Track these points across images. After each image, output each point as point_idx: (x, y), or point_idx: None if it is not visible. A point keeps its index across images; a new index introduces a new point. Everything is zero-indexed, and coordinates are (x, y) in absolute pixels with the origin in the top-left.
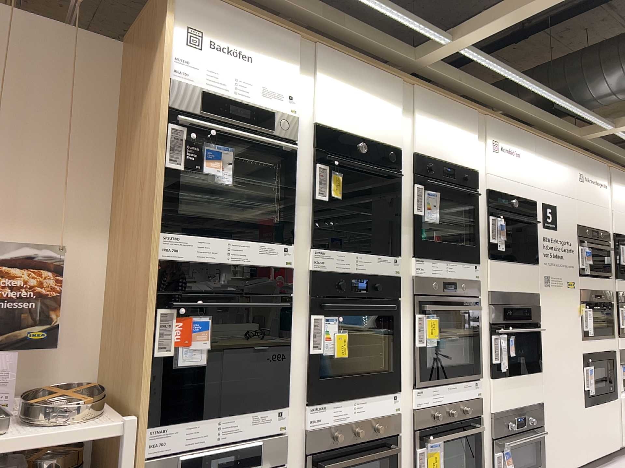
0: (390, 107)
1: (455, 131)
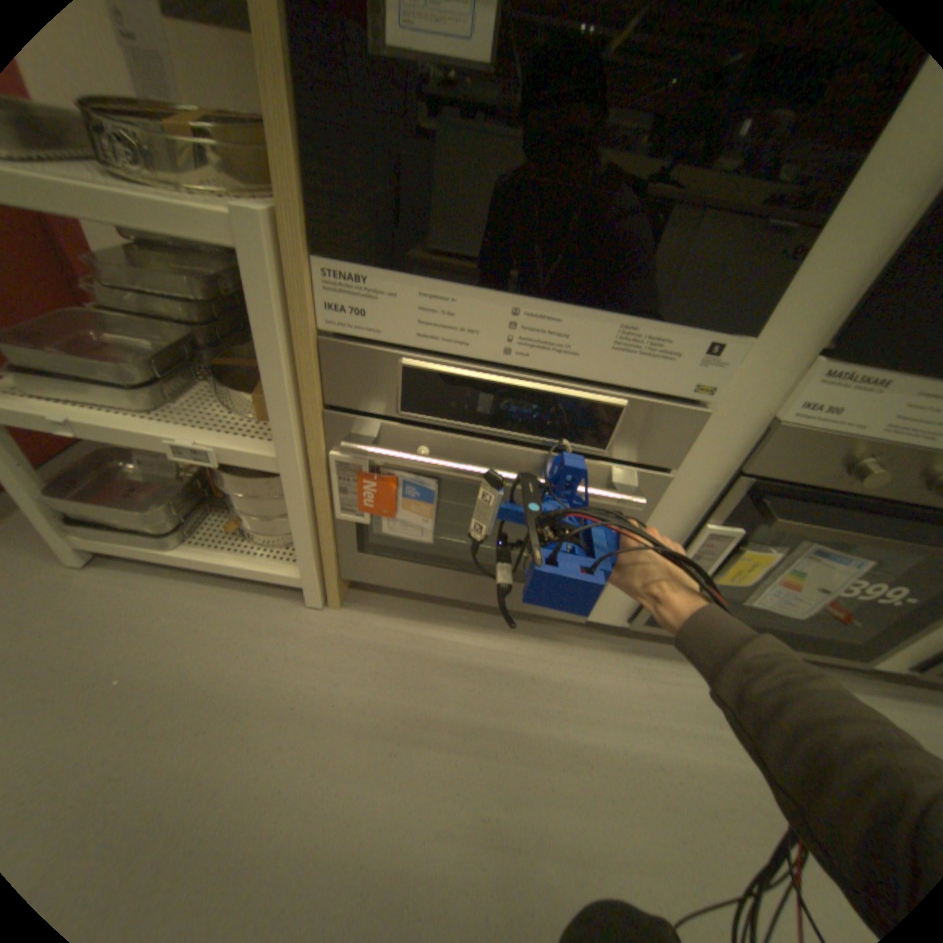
0: None
1: None
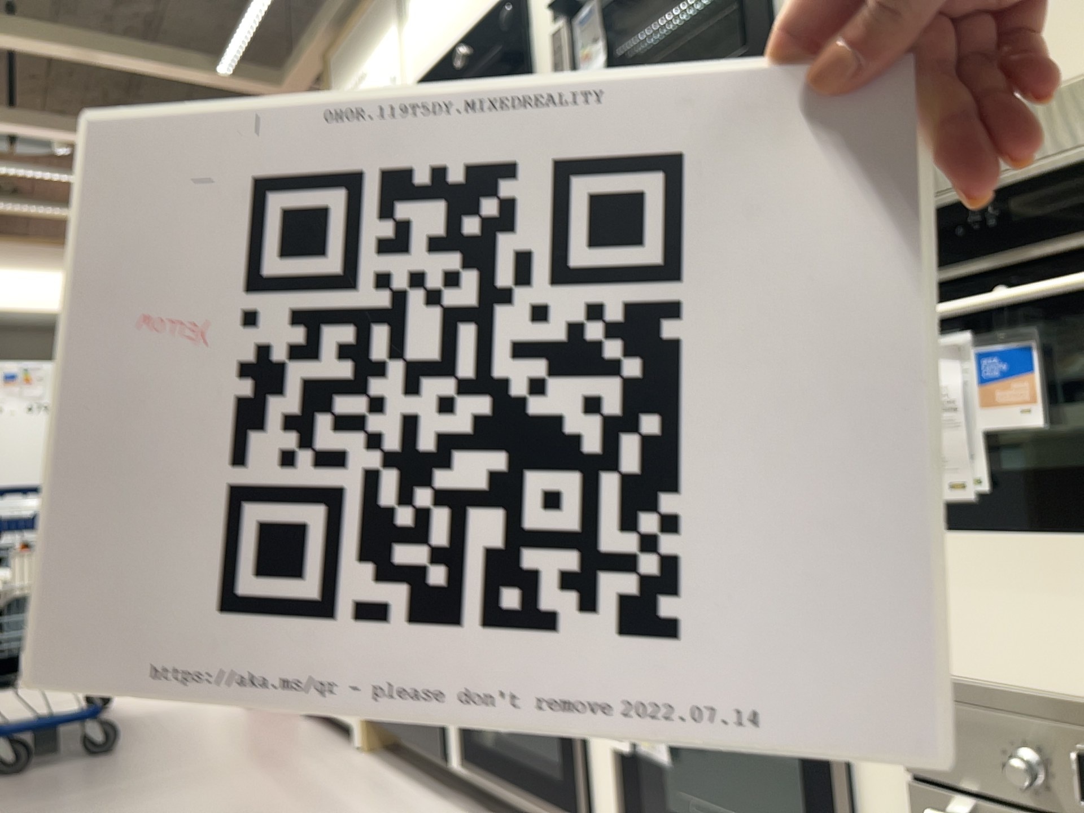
0: None
1: None
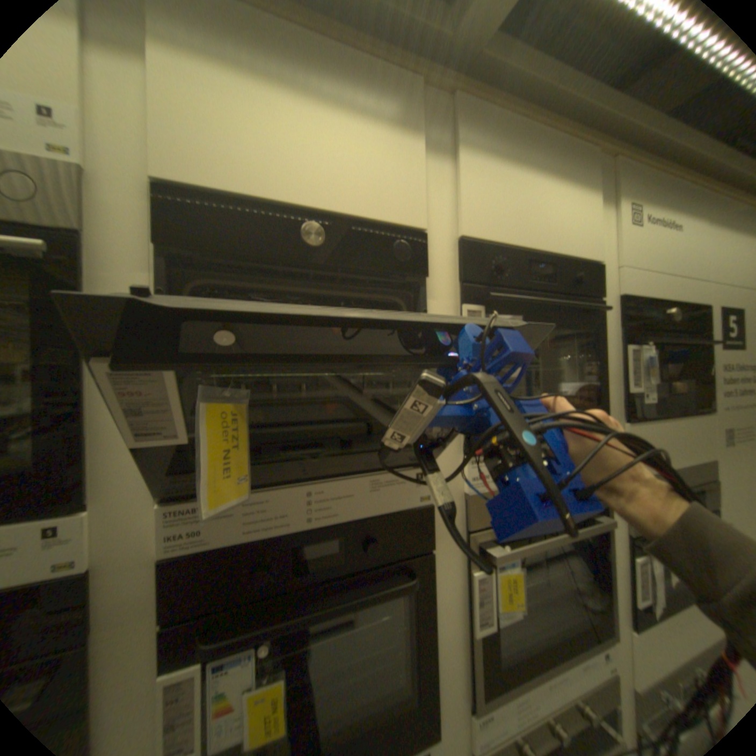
0: (395, 137)
1: (556, 186)
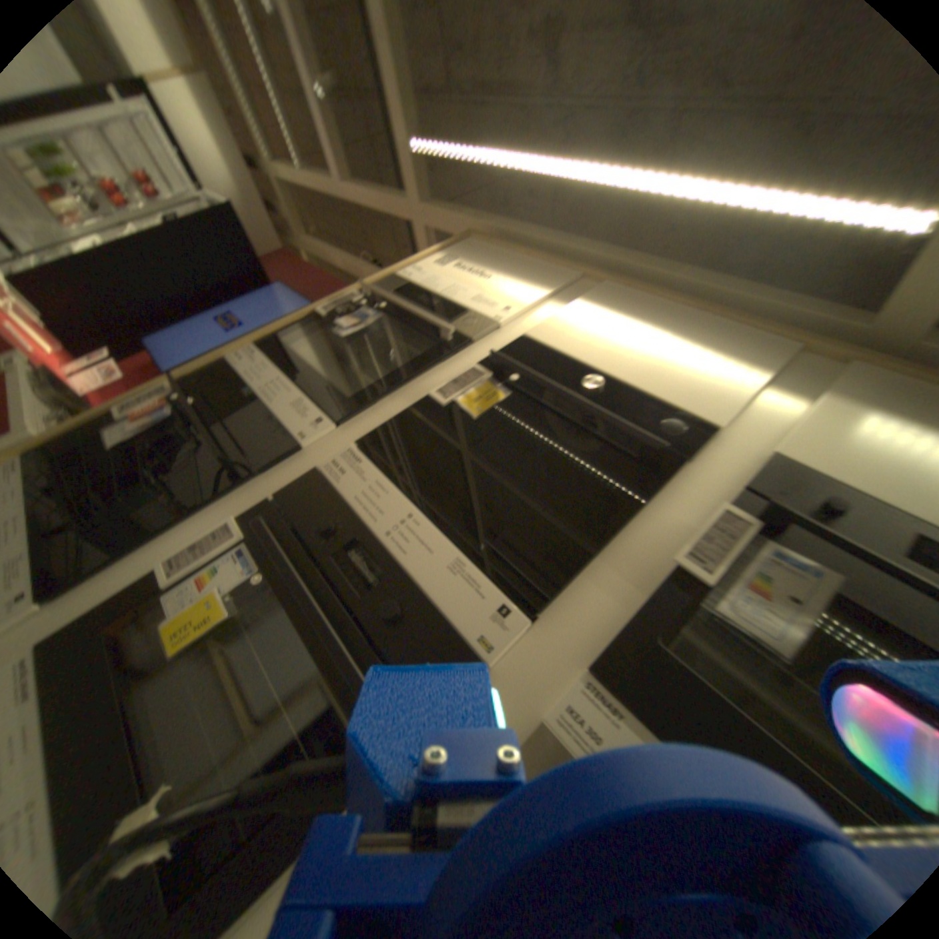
0: (728, 367)
1: None
